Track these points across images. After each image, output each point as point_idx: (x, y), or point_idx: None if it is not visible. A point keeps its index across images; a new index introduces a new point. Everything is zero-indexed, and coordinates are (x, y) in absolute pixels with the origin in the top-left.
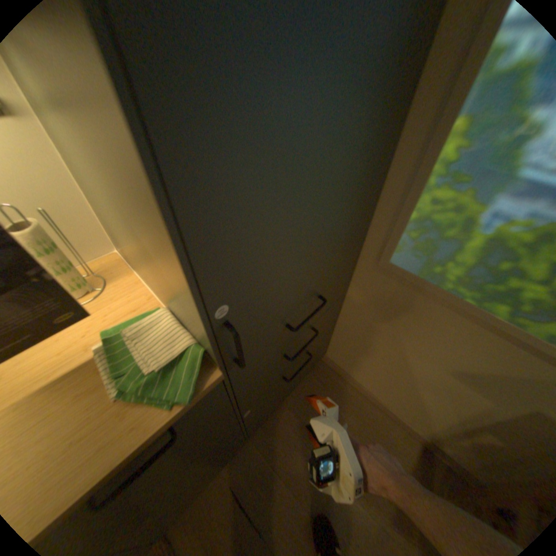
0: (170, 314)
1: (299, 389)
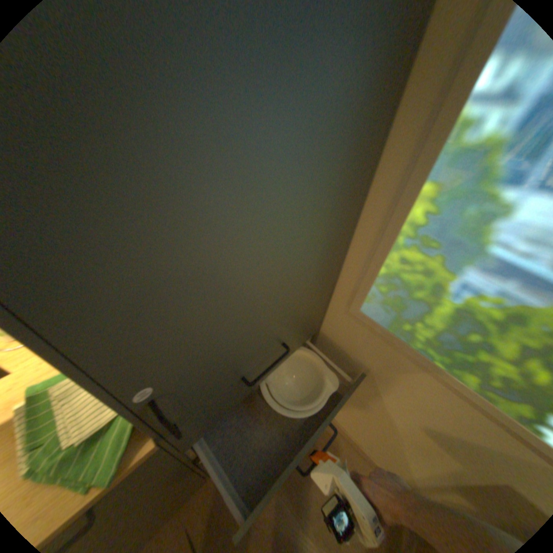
0: None
1: None
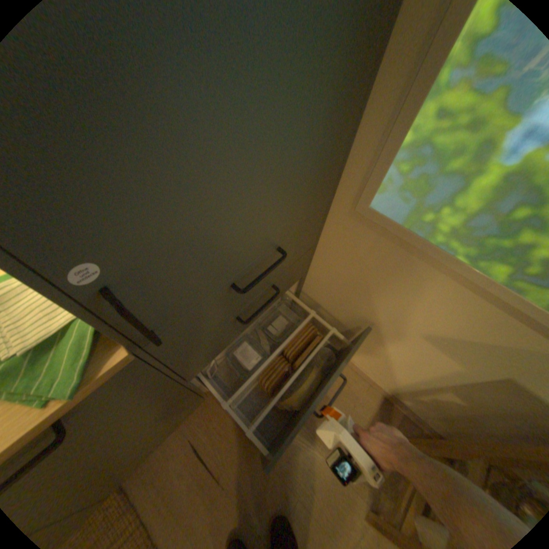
0: None
1: None
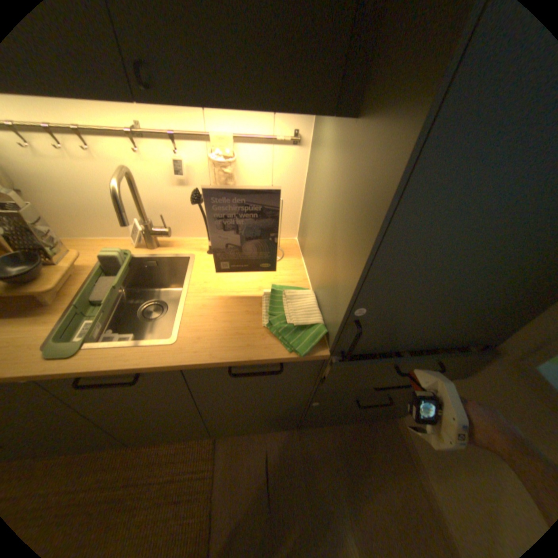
0: (315, 297)
1: (361, 428)
